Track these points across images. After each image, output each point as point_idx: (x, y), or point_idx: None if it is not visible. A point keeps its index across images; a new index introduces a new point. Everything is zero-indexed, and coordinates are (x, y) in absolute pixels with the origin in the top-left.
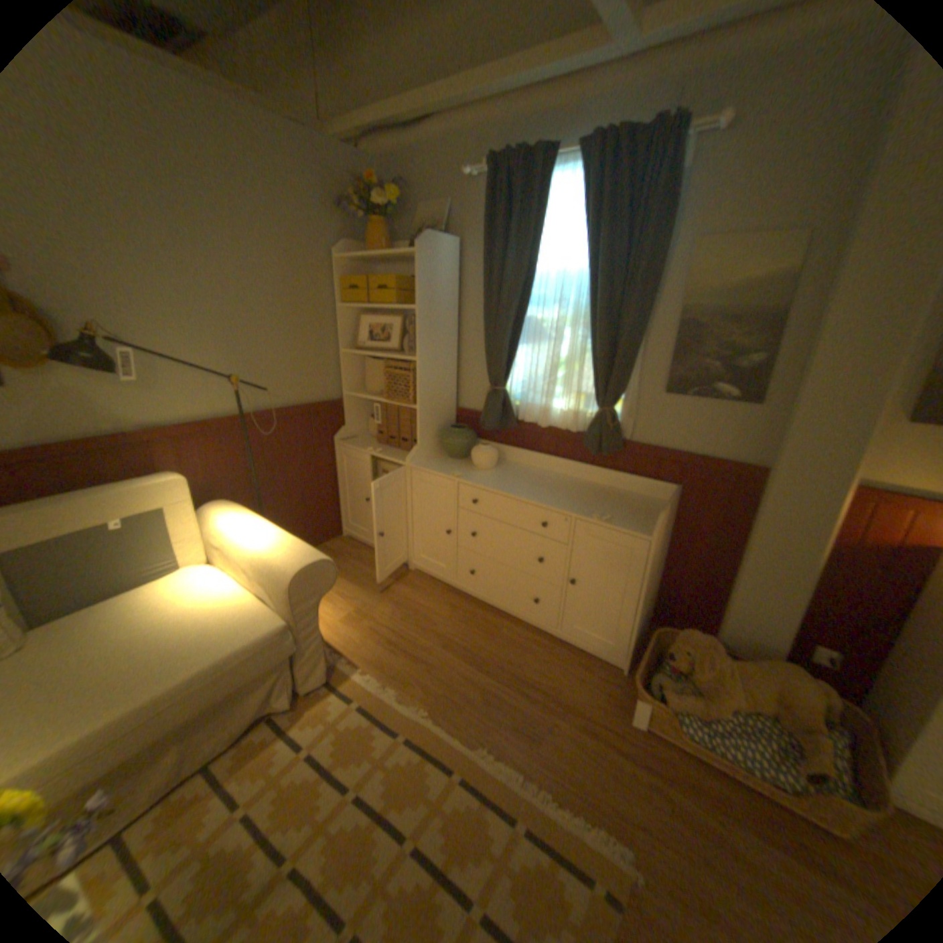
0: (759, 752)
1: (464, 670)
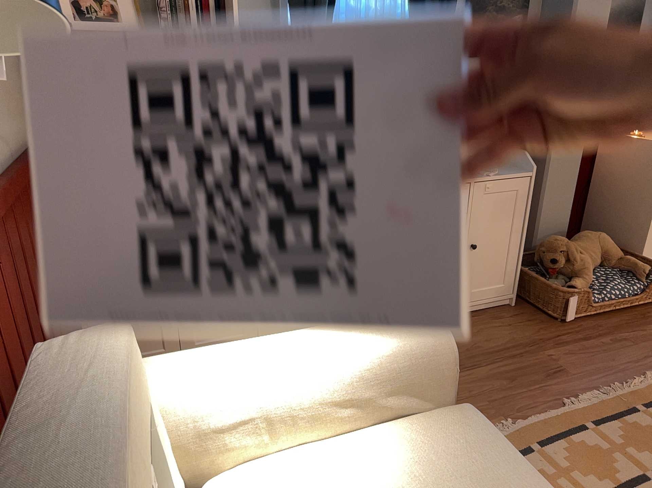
0: (620, 281)
1: (461, 377)
